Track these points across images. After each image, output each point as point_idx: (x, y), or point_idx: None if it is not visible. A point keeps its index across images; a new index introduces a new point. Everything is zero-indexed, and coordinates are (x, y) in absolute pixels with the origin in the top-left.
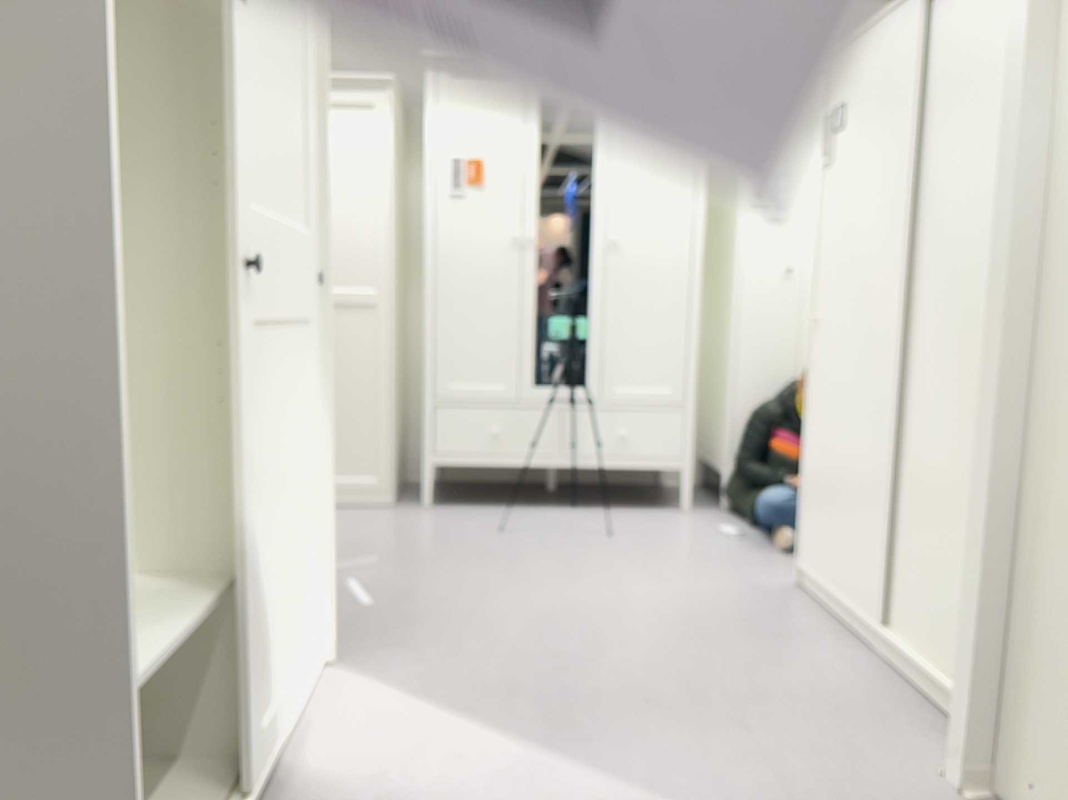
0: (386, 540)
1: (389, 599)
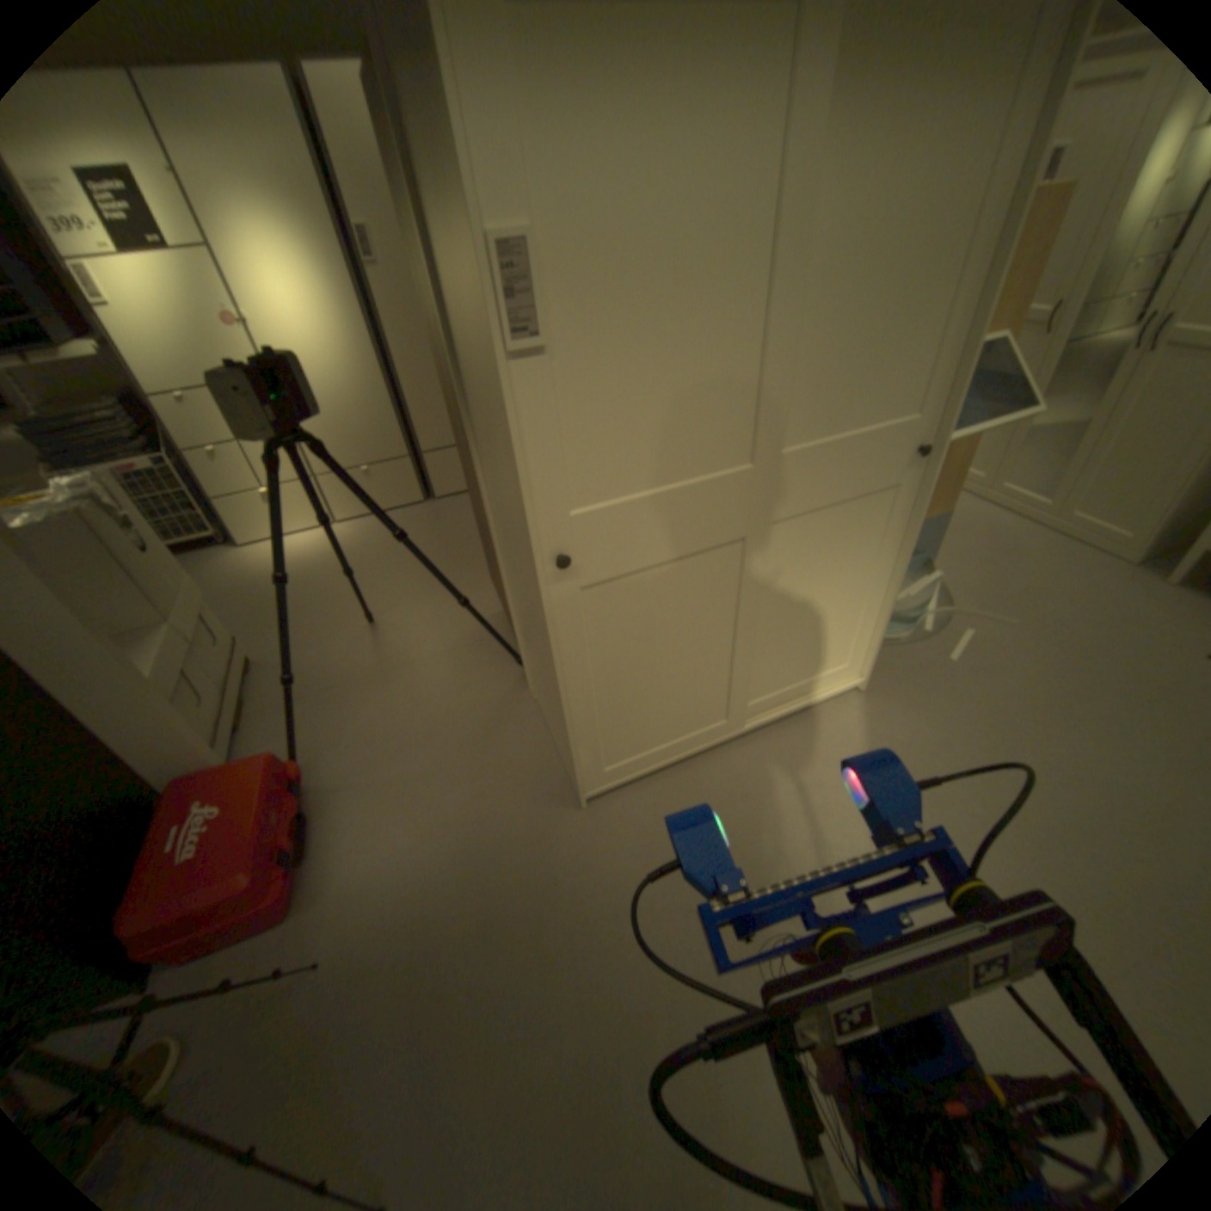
0: (1070, 602)
1: (982, 663)
